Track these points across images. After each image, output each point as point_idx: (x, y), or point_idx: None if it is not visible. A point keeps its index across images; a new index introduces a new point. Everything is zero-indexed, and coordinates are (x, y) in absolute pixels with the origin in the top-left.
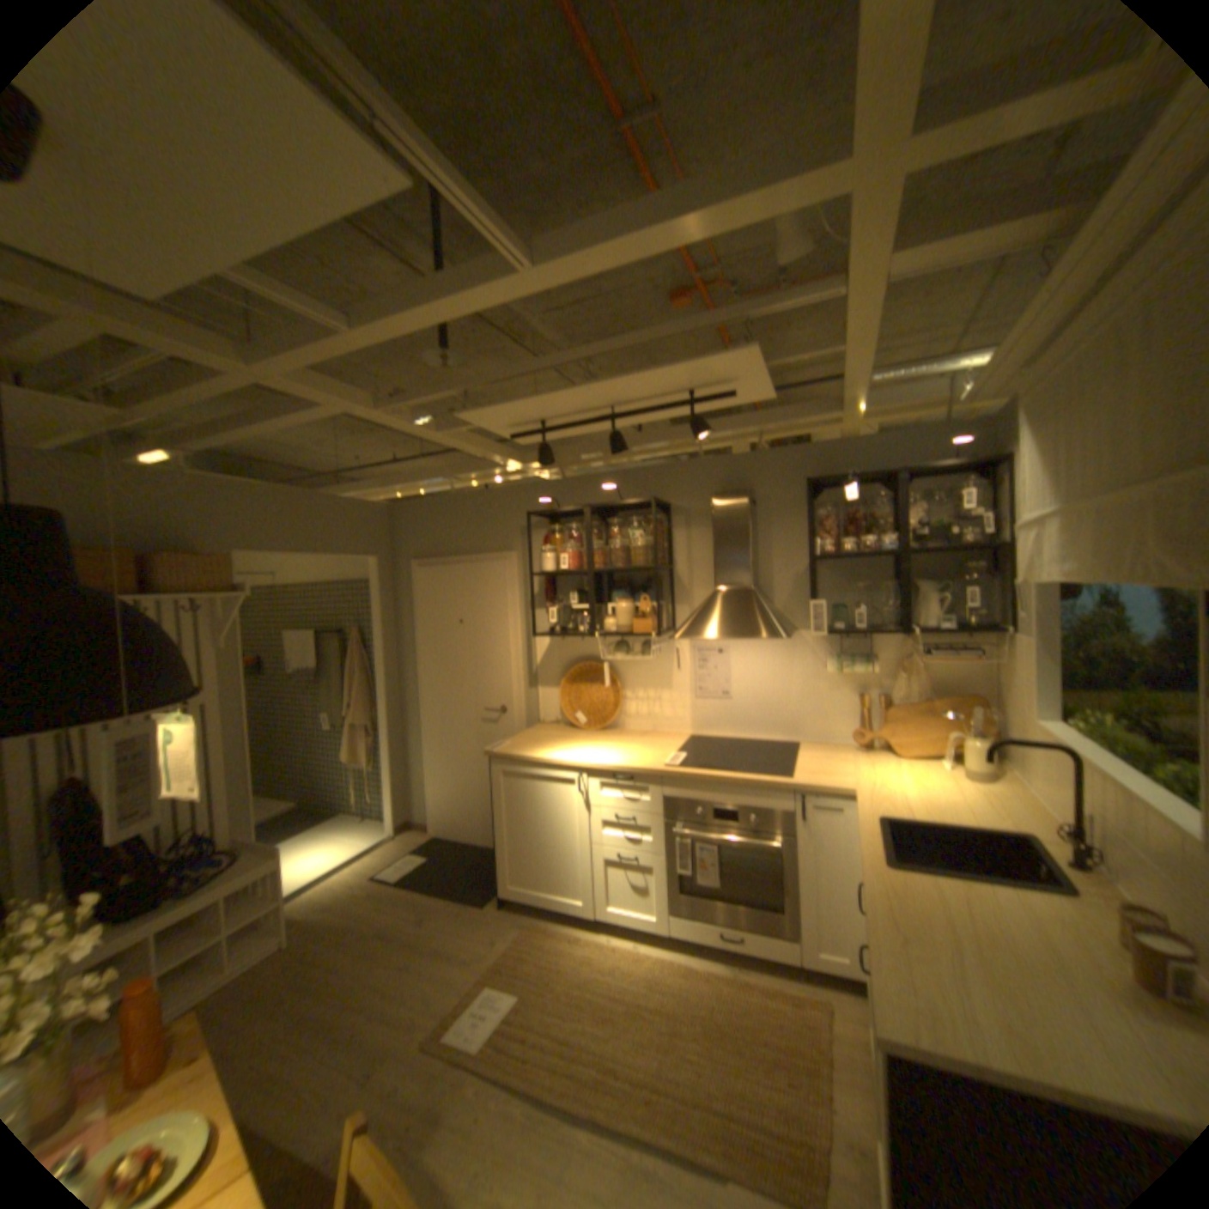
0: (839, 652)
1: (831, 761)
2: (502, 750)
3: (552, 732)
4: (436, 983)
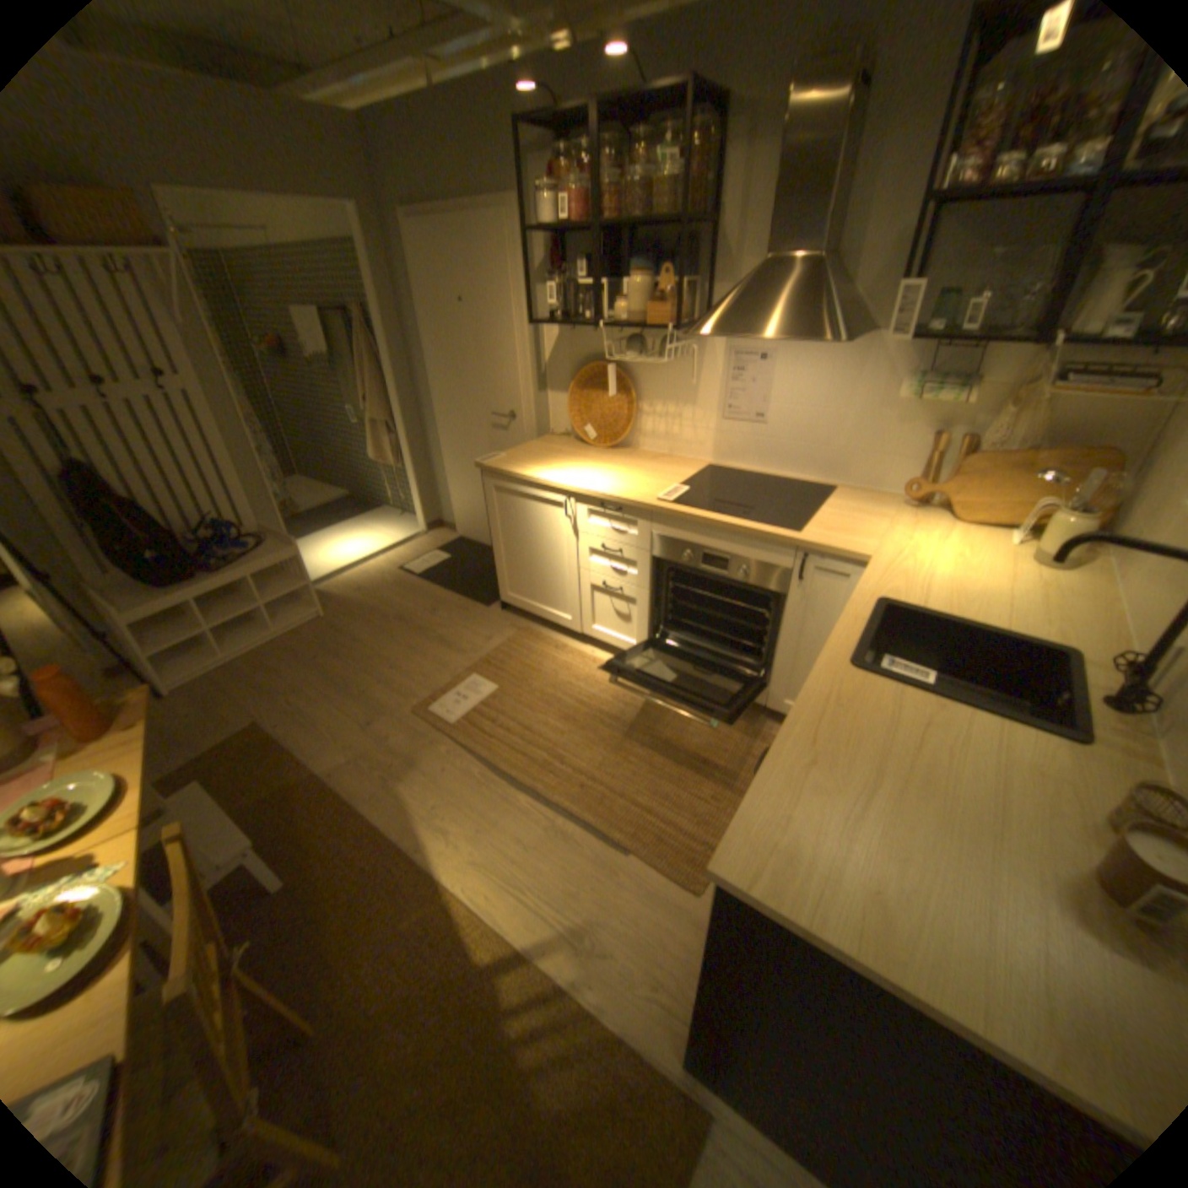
0: (930, 368)
1: (863, 515)
2: (494, 463)
3: (557, 447)
4: (435, 663)
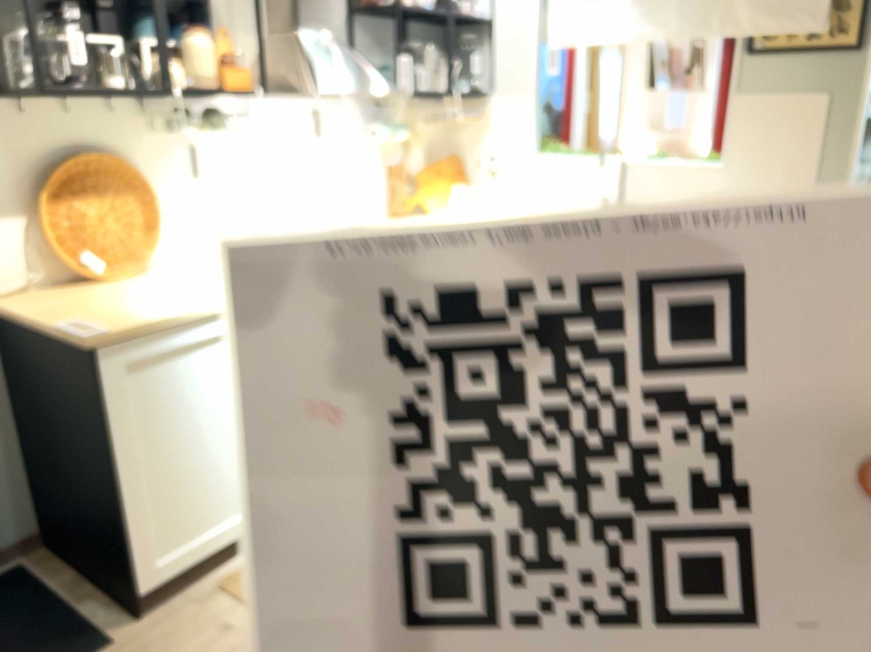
0: (370, 122)
1: None
2: (110, 326)
3: (75, 297)
4: None
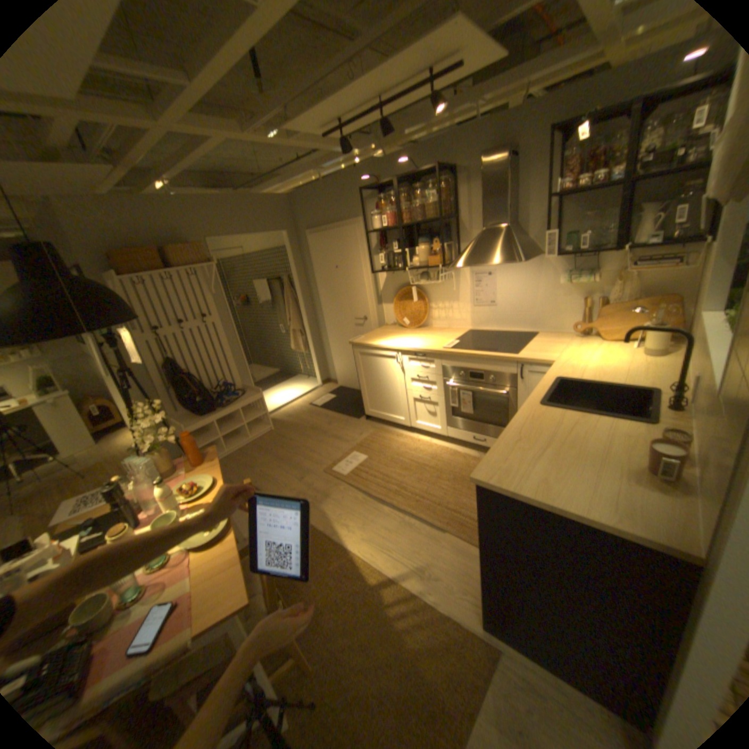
0: (574, 268)
1: (552, 343)
2: (358, 341)
3: (389, 330)
4: (333, 448)
